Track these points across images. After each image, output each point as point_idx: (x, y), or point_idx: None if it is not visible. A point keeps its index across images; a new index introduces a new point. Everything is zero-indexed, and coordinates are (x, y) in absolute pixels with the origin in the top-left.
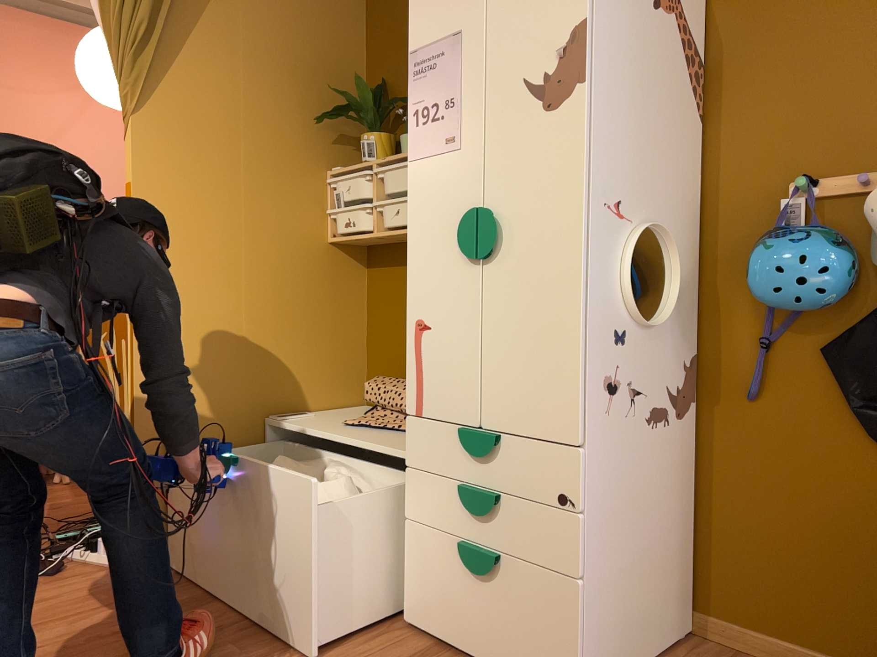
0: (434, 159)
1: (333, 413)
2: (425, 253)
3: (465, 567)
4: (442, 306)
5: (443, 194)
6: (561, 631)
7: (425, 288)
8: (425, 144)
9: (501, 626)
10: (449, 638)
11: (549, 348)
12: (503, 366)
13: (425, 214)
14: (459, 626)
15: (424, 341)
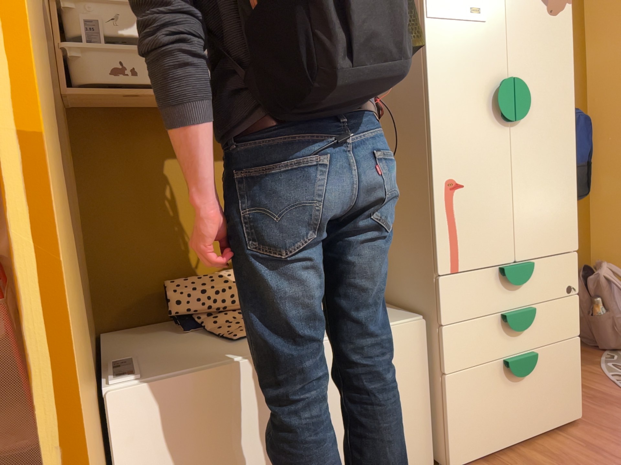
0: (458, 24)
1: (132, 347)
2: (454, 115)
3: (517, 375)
4: (476, 164)
5: (471, 60)
6: (571, 374)
7: (456, 149)
8: (449, 6)
9: (536, 401)
10: (496, 445)
11: (559, 188)
12: (530, 207)
13: (452, 77)
14: (505, 428)
15: (458, 200)
